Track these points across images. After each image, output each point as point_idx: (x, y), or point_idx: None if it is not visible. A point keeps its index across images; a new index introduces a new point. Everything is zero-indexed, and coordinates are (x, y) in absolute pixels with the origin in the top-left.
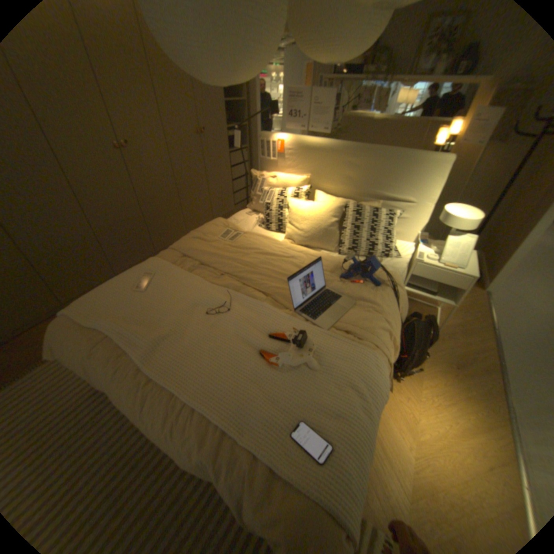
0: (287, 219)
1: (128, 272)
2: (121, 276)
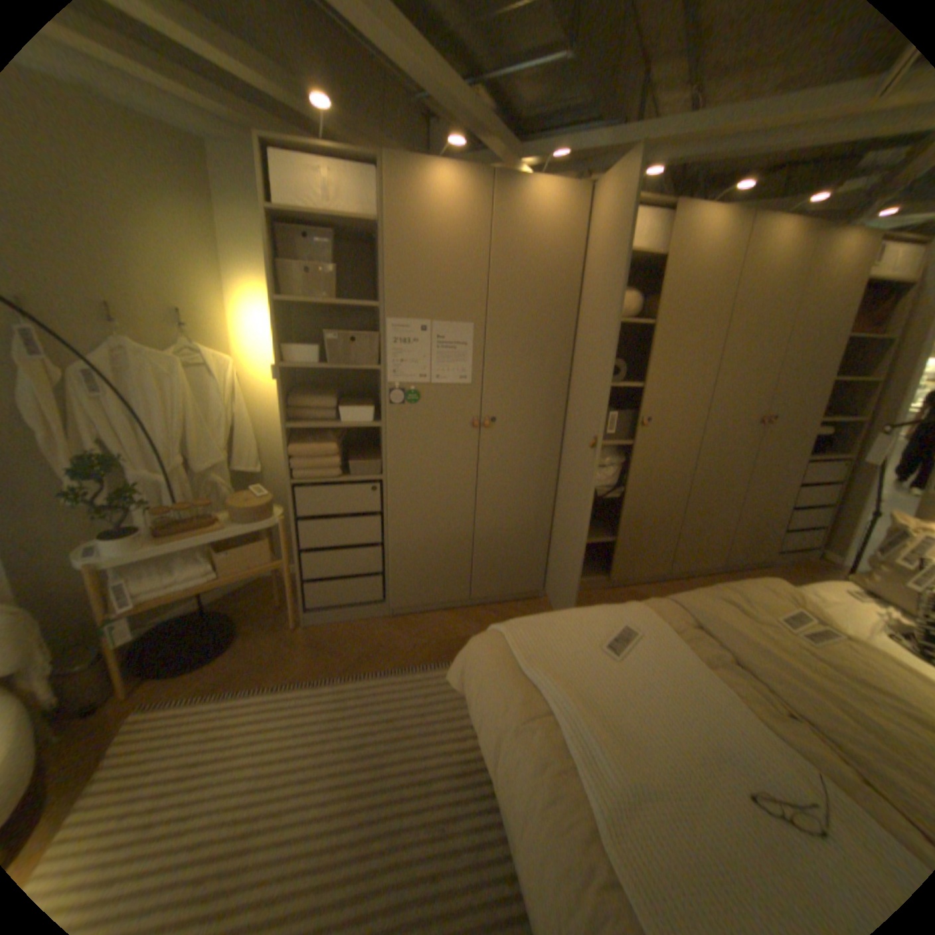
0: None
1: (601, 610)
2: (589, 612)
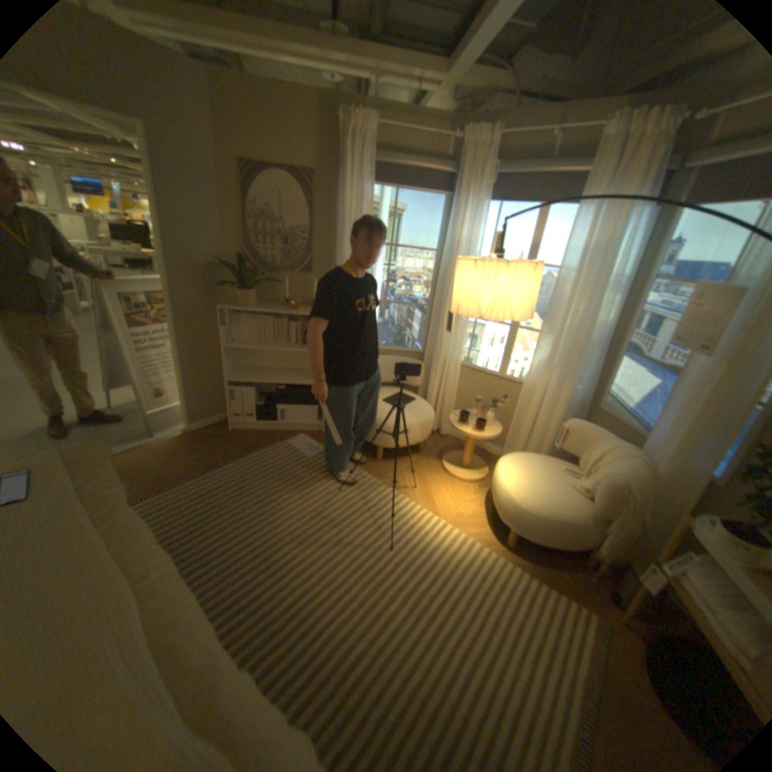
0: None
1: None
2: None
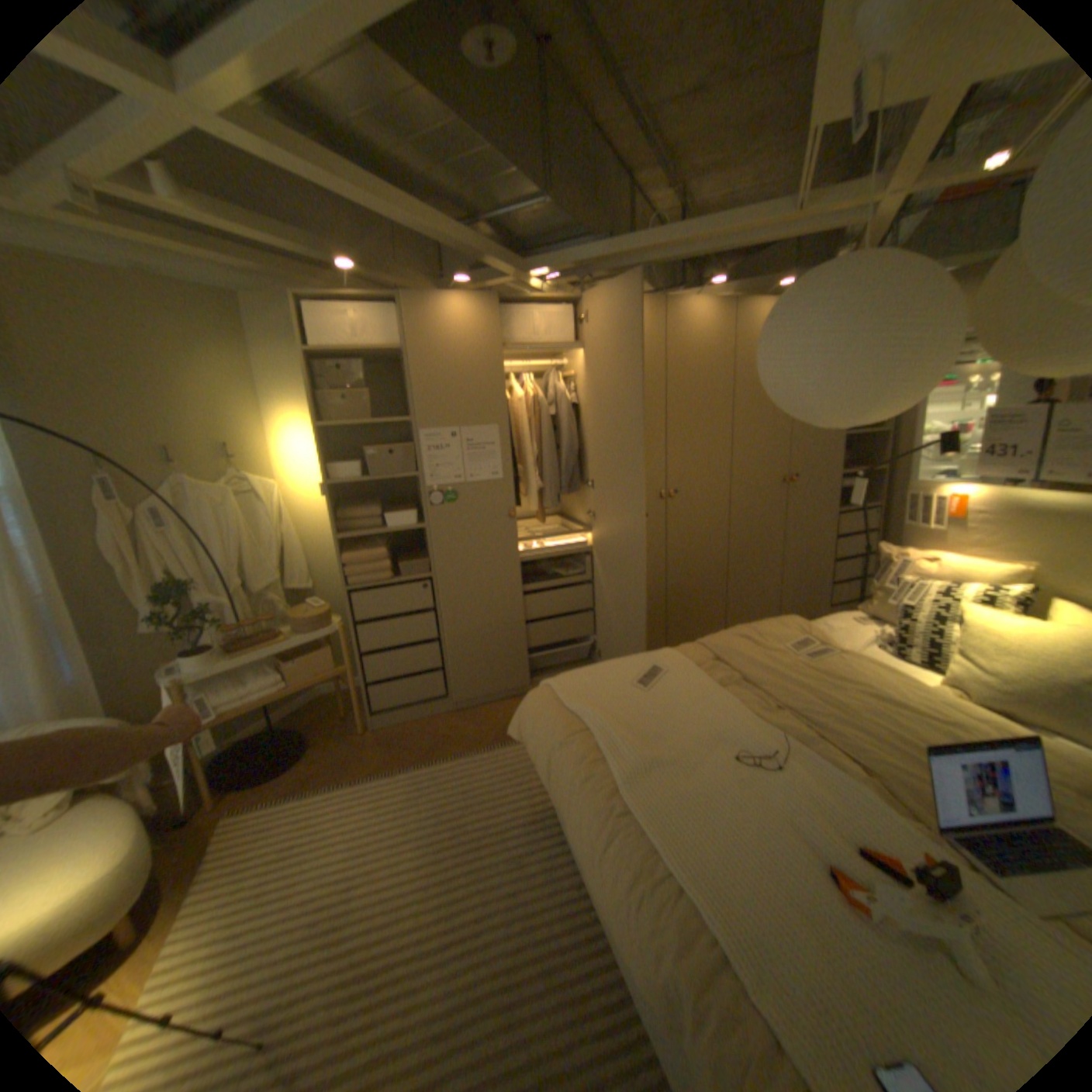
0: (960, 646)
1: (634, 658)
2: (623, 661)
